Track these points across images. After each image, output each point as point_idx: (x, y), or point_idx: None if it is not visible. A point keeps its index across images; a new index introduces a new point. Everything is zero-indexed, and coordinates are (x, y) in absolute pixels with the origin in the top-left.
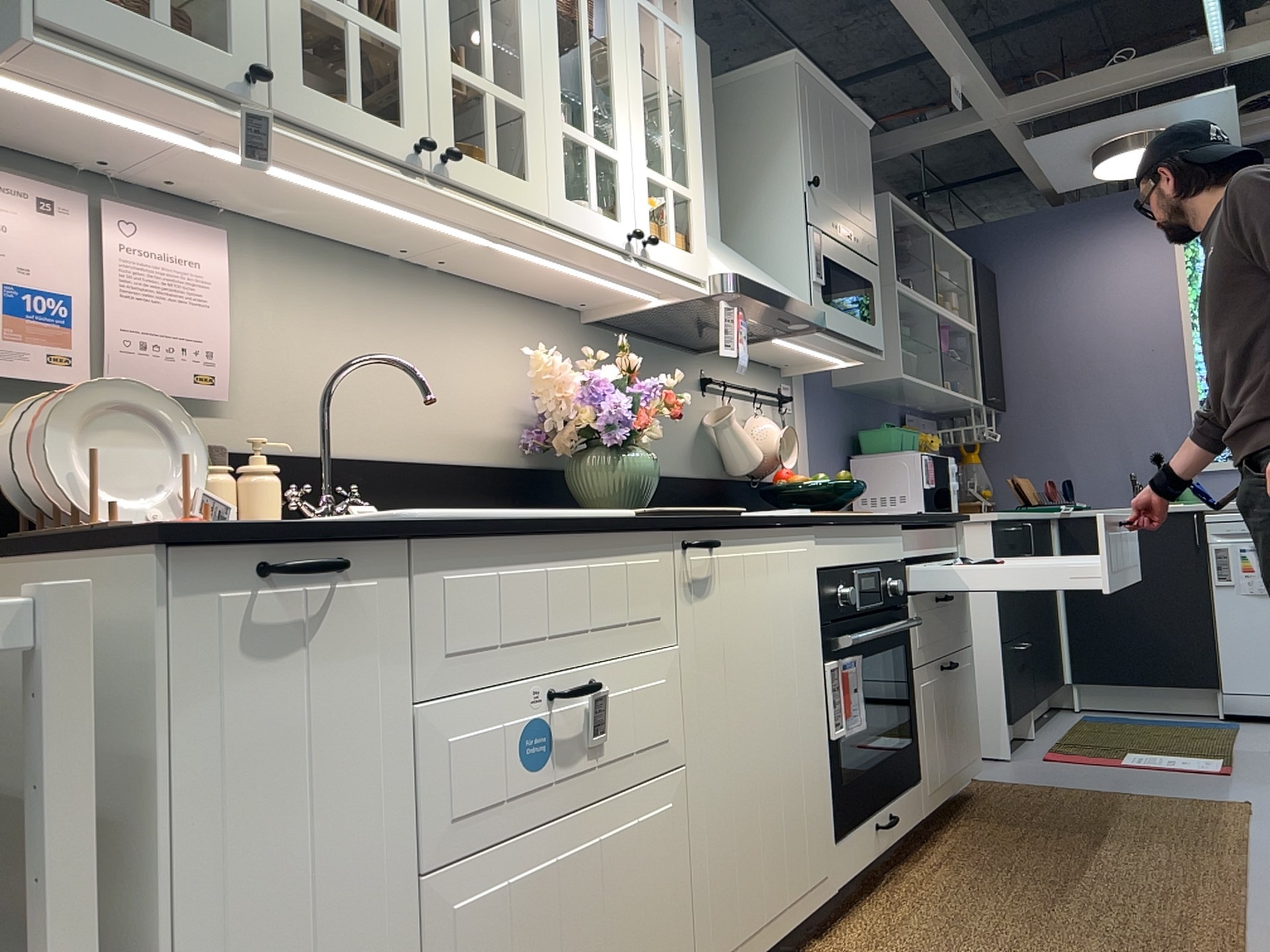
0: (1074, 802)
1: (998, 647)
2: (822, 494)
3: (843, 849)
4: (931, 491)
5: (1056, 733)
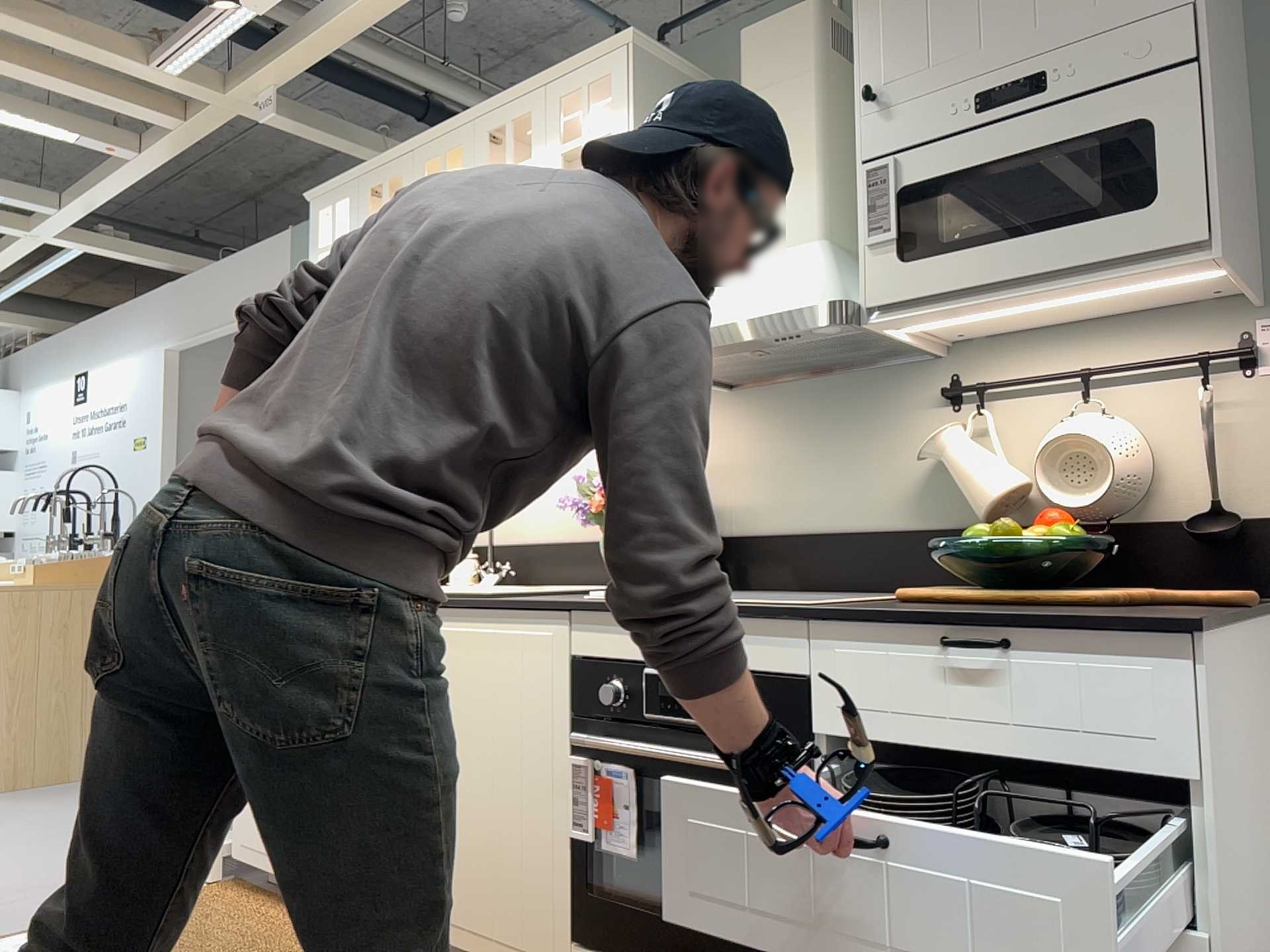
0: None
1: None
2: (974, 556)
3: None
4: None
5: None
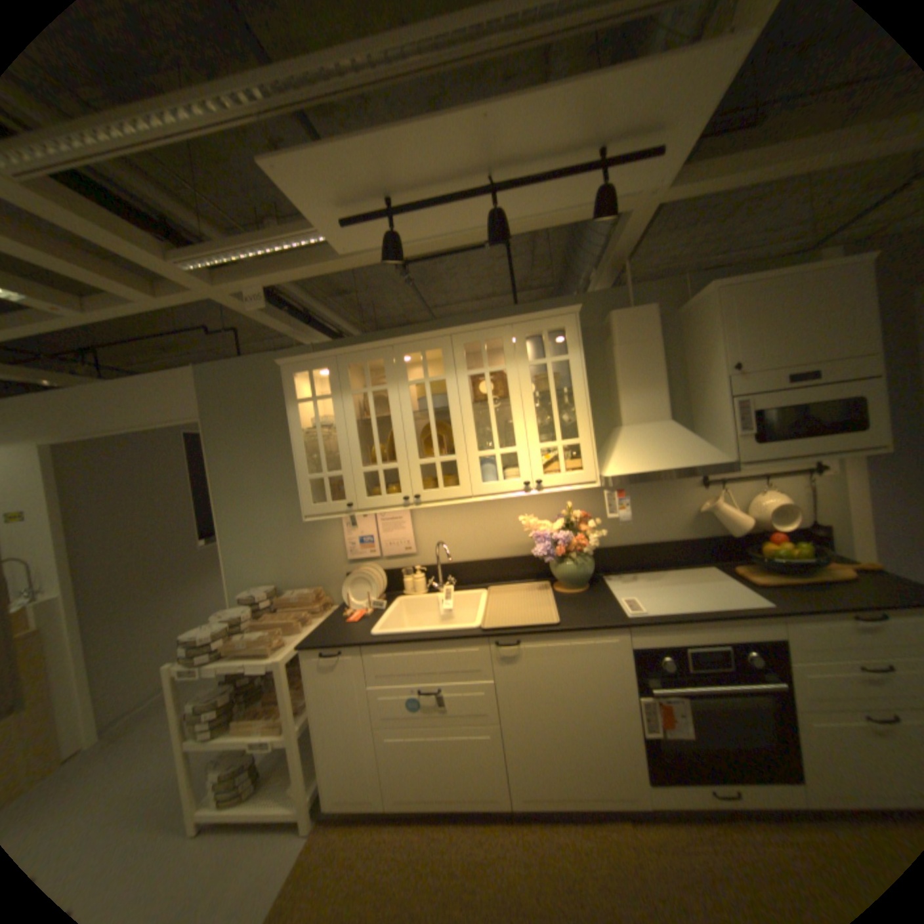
0: None
1: None
2: (780, 563)
3: (660, 794)
4: None
5: None
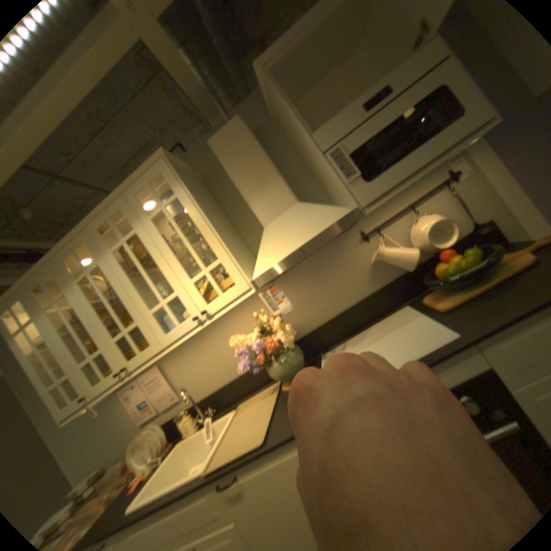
0: None
1: None
2: (455, 280)
3: None
4: None
5: None
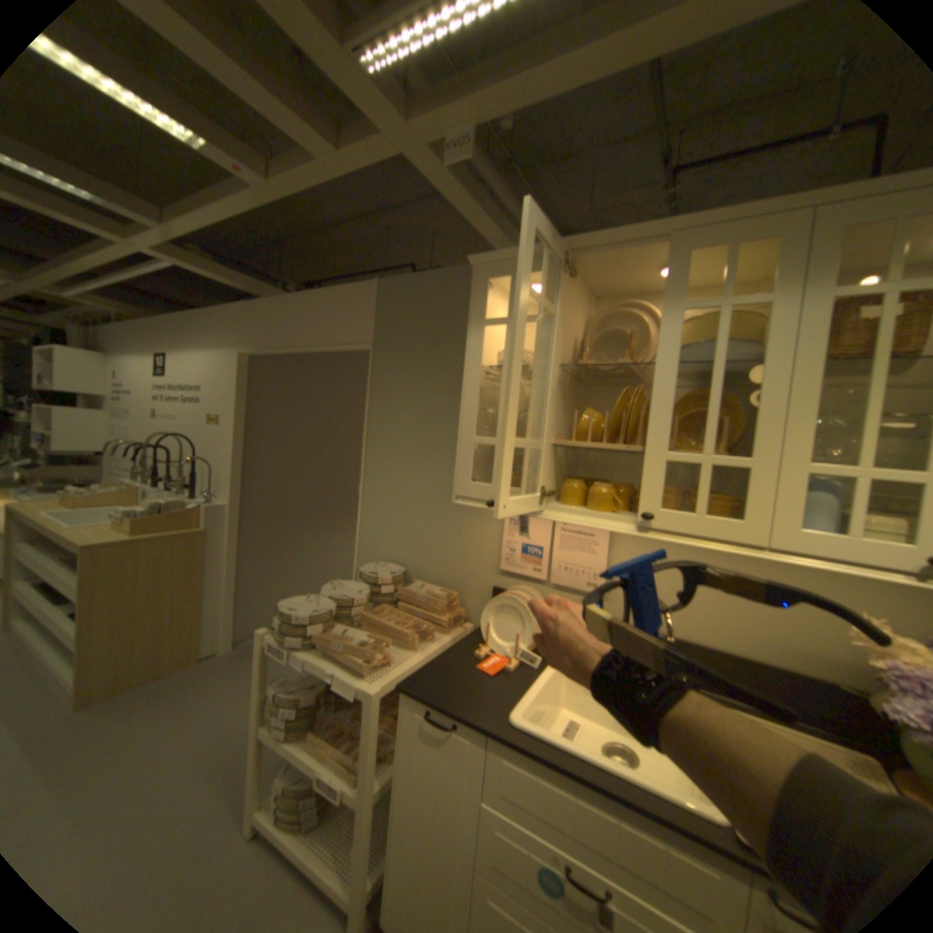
0: None
1: None
2: None
3: None
4: None
5: None
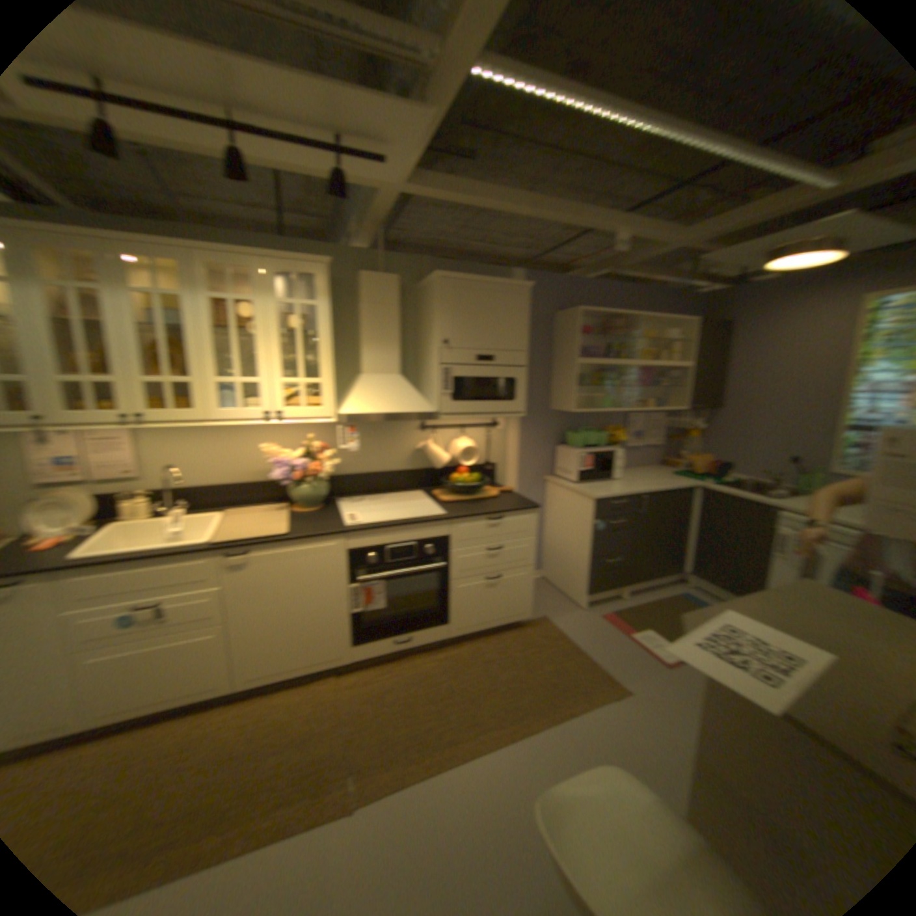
0: (555, 653)
1: (590, 560)
2: (461, 486)
3: (361, 649)
4: (585, 472)
5: (646, 602)
